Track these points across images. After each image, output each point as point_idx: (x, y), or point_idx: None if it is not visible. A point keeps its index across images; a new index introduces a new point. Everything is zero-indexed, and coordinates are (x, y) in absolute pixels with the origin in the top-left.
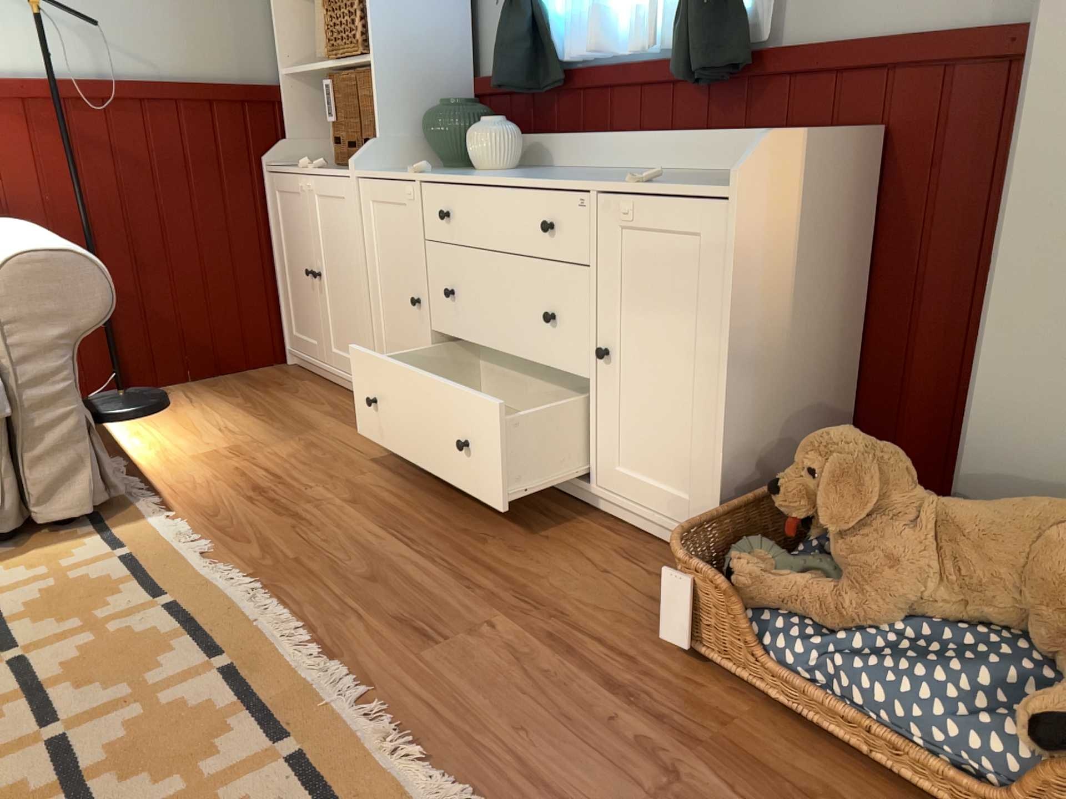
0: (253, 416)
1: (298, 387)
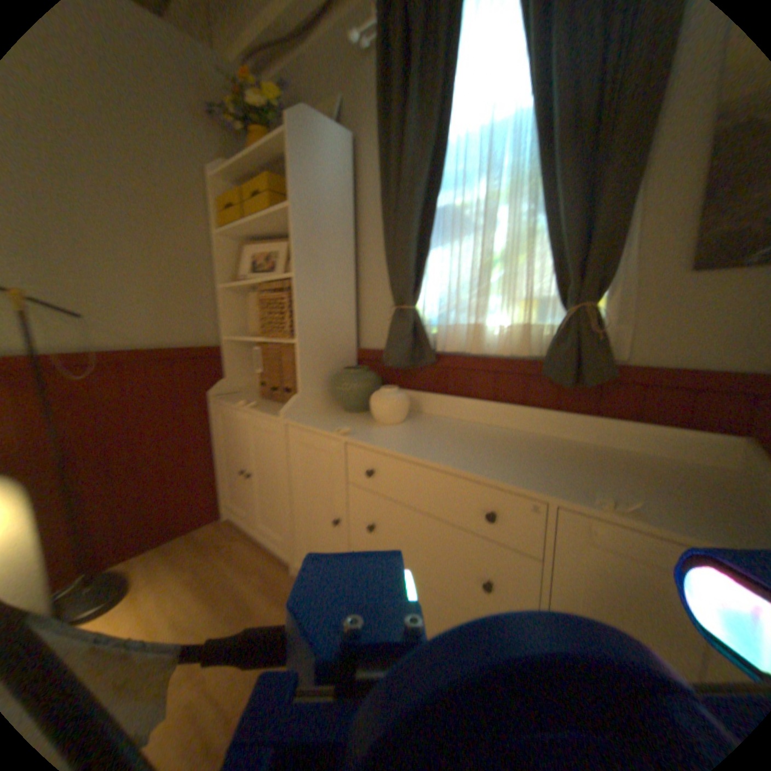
0: (200, 602)
1: (231, 551)
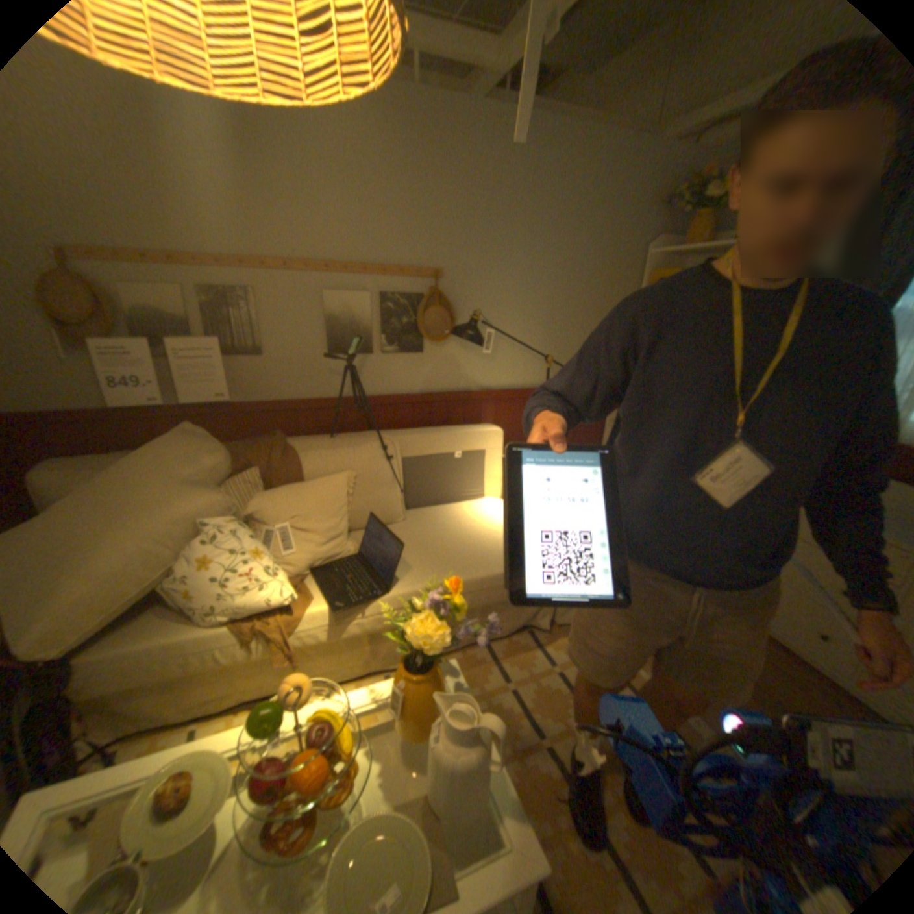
0: None
1: None
